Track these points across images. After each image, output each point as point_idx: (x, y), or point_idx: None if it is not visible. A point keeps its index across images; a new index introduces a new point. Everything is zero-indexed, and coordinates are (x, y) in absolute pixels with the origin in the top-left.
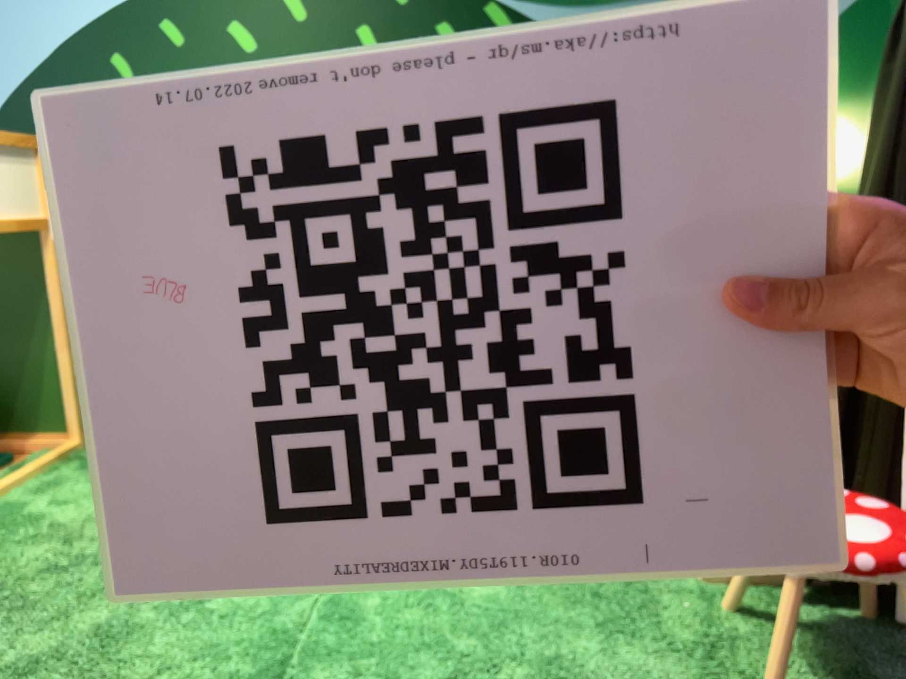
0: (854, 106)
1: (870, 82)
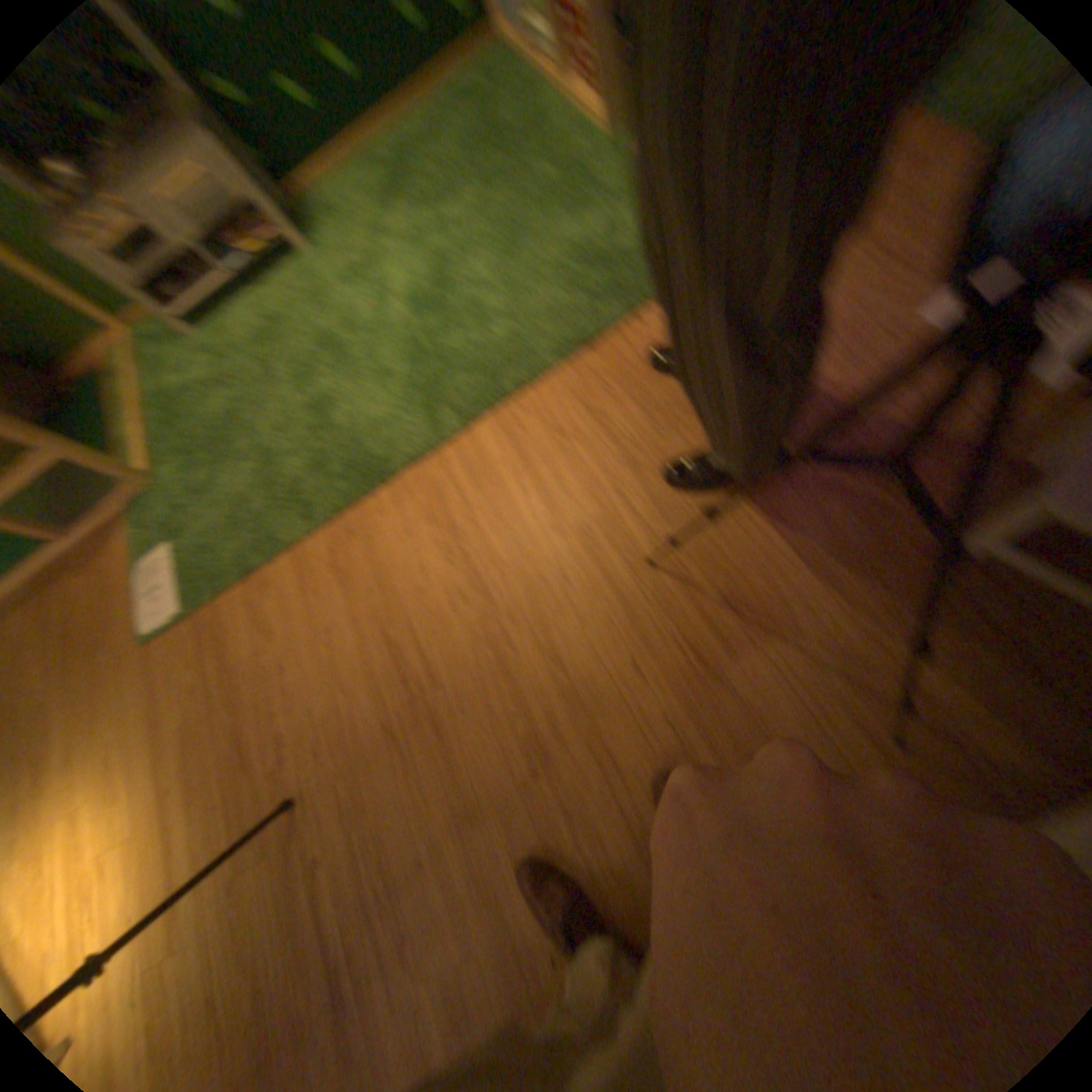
0: None
1: None
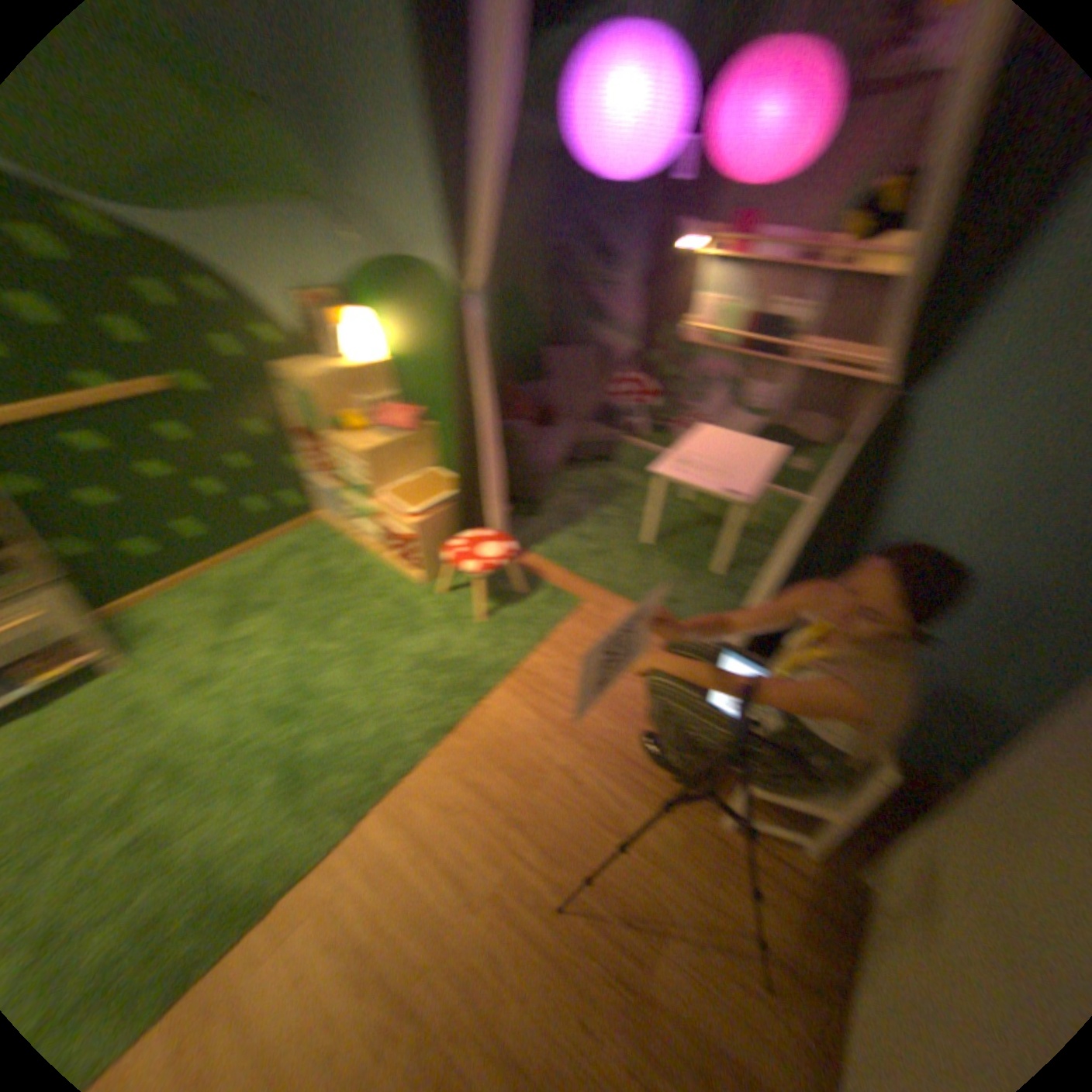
0: (402, 322)
1: (411, 313)
